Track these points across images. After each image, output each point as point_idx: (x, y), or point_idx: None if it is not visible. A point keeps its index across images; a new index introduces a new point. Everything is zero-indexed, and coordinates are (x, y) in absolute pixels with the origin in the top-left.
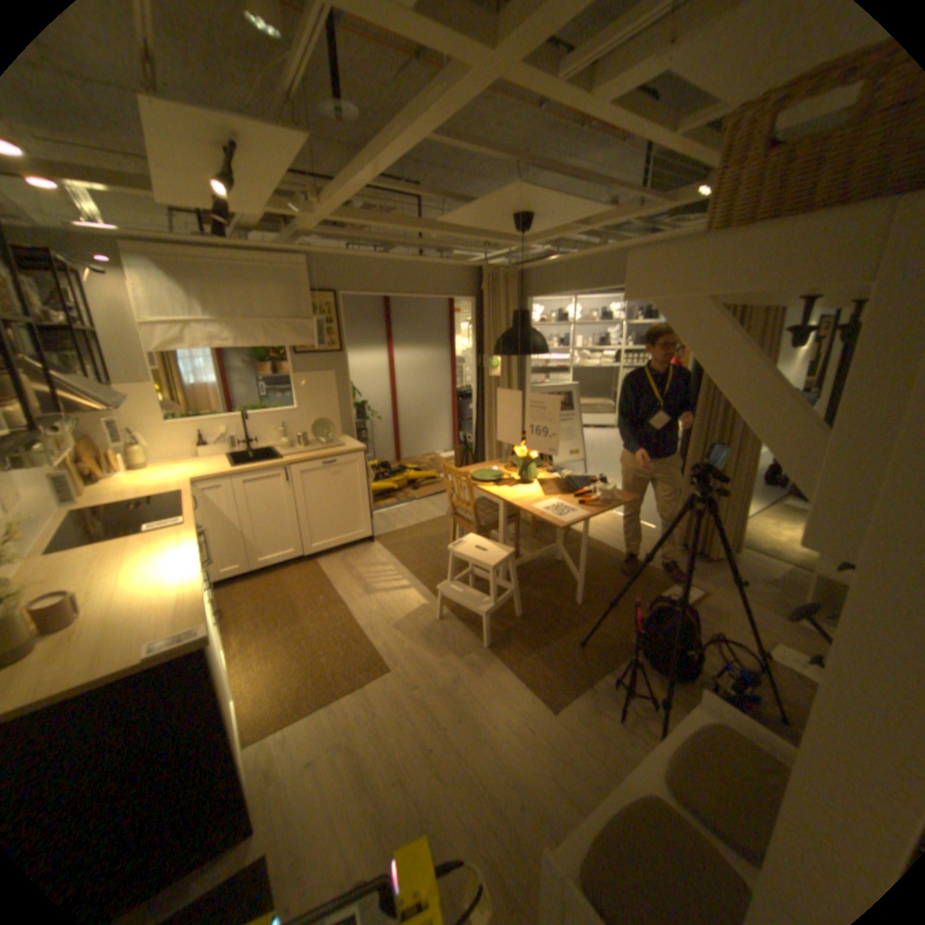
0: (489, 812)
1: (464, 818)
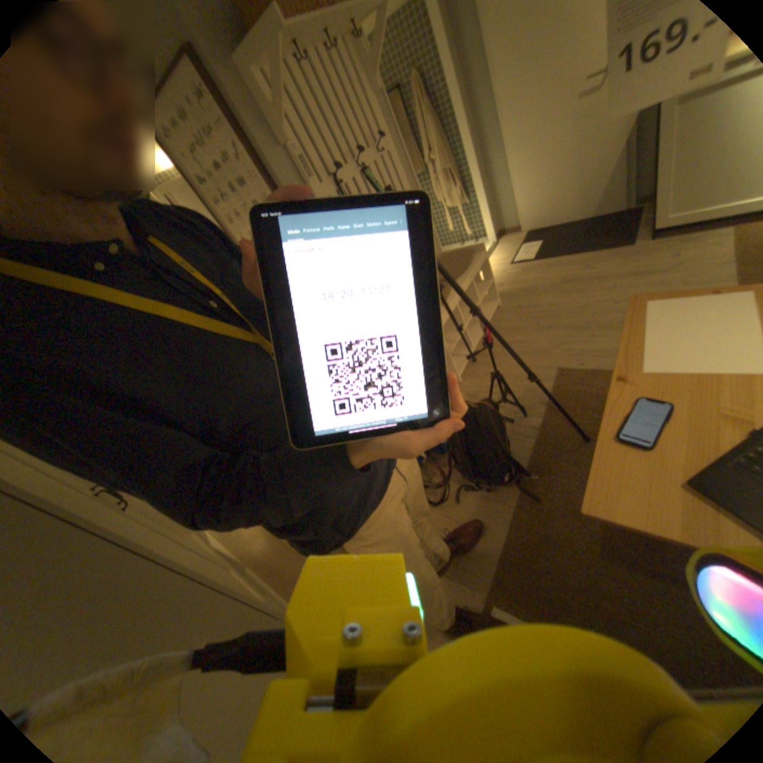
0: (553, 312)
1: (562, 304)
